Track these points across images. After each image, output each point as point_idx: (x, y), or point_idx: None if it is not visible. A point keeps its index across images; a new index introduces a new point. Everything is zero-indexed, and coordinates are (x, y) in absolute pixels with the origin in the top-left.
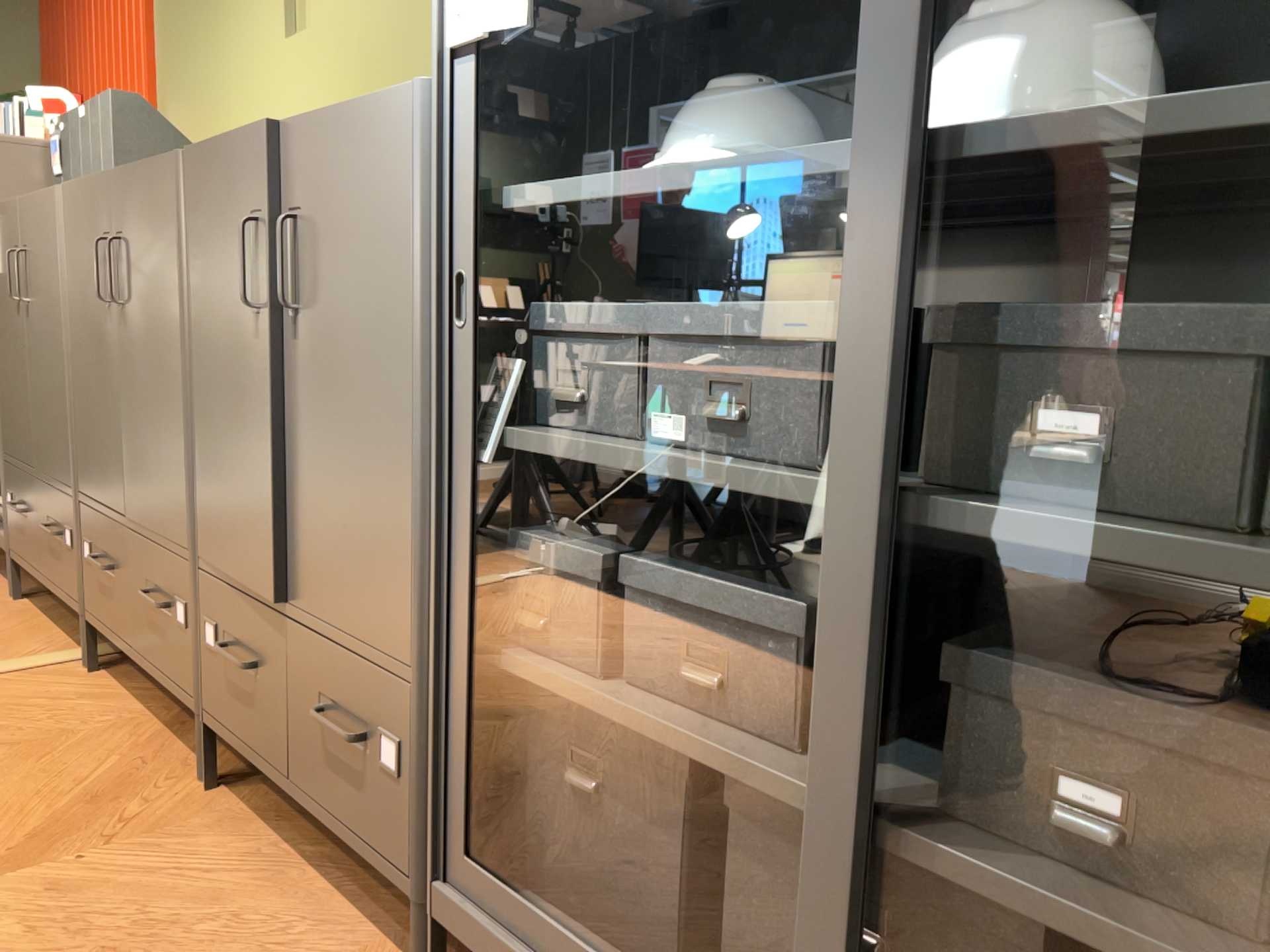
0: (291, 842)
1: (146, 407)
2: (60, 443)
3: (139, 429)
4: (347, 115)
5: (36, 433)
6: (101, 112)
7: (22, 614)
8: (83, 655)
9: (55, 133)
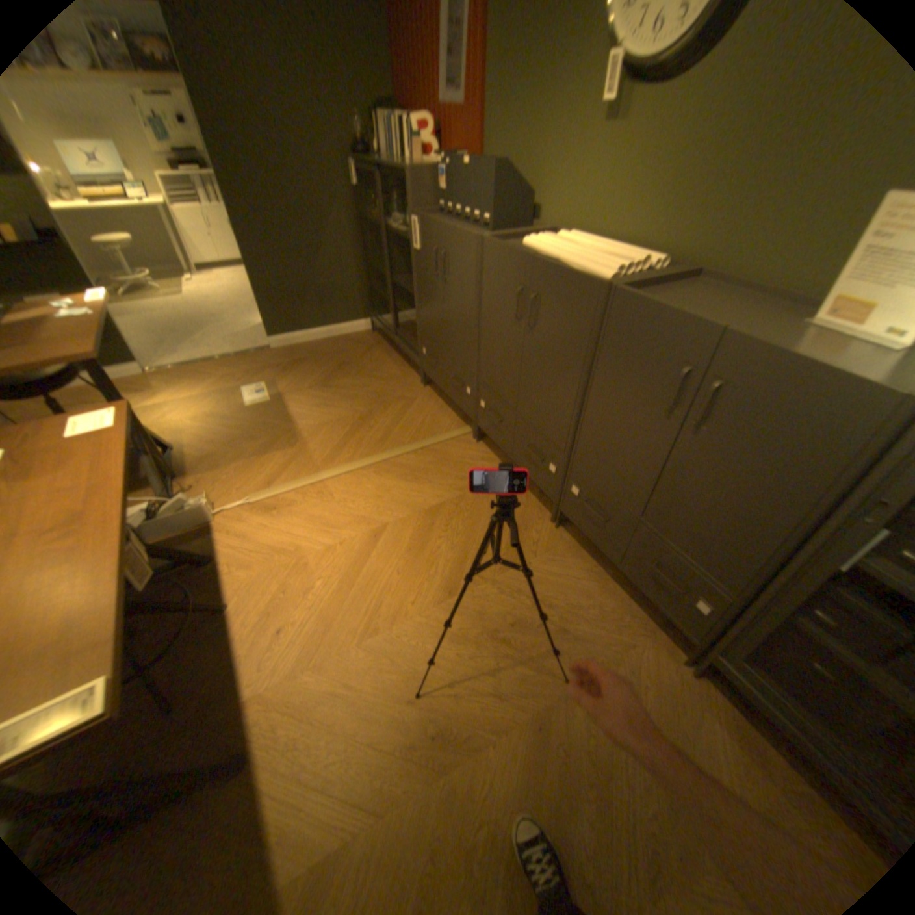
0: (602, 564)
1: (544, 381)
2: (467, 353)
3: (535, 386)
4: (811, 365)
5: (448, 338)
6: (483, 168)
7: (433, 398)
8: (470, 431)
9: (441, 162)
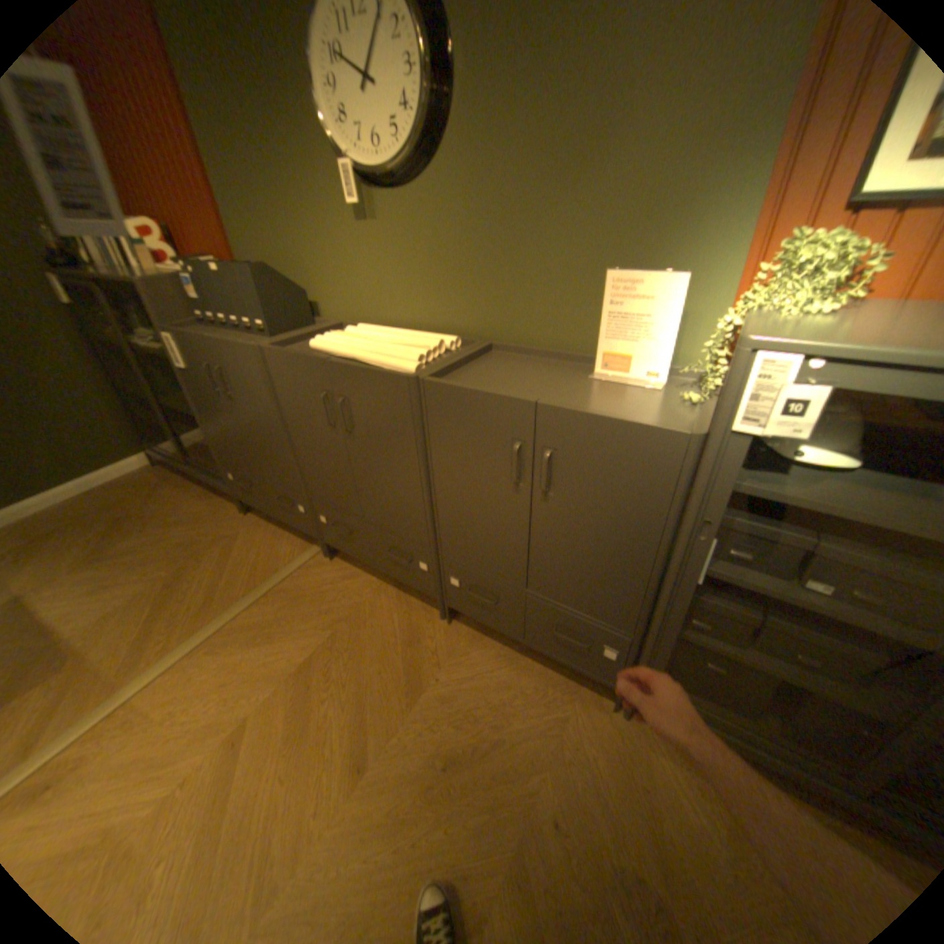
0: (504, 643)
1: (382, 482)
2: (284, 468)
3: (374, 489)
4: (613, 425)
5: (255, 457)
6: (237, 273)
7: (259, 525)
8: (318, 550)
9: (182, 269)
